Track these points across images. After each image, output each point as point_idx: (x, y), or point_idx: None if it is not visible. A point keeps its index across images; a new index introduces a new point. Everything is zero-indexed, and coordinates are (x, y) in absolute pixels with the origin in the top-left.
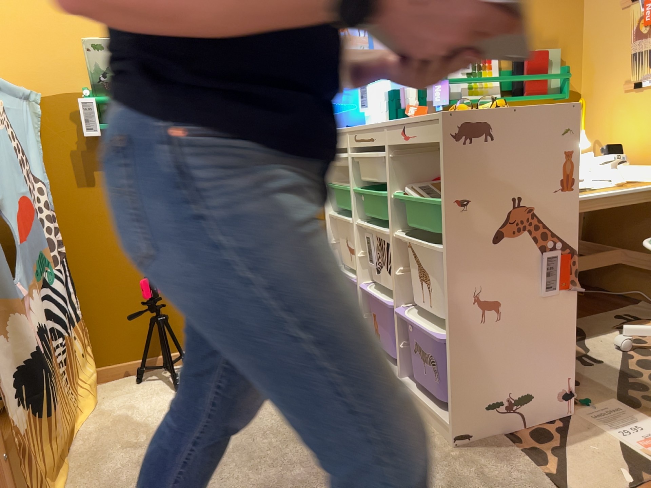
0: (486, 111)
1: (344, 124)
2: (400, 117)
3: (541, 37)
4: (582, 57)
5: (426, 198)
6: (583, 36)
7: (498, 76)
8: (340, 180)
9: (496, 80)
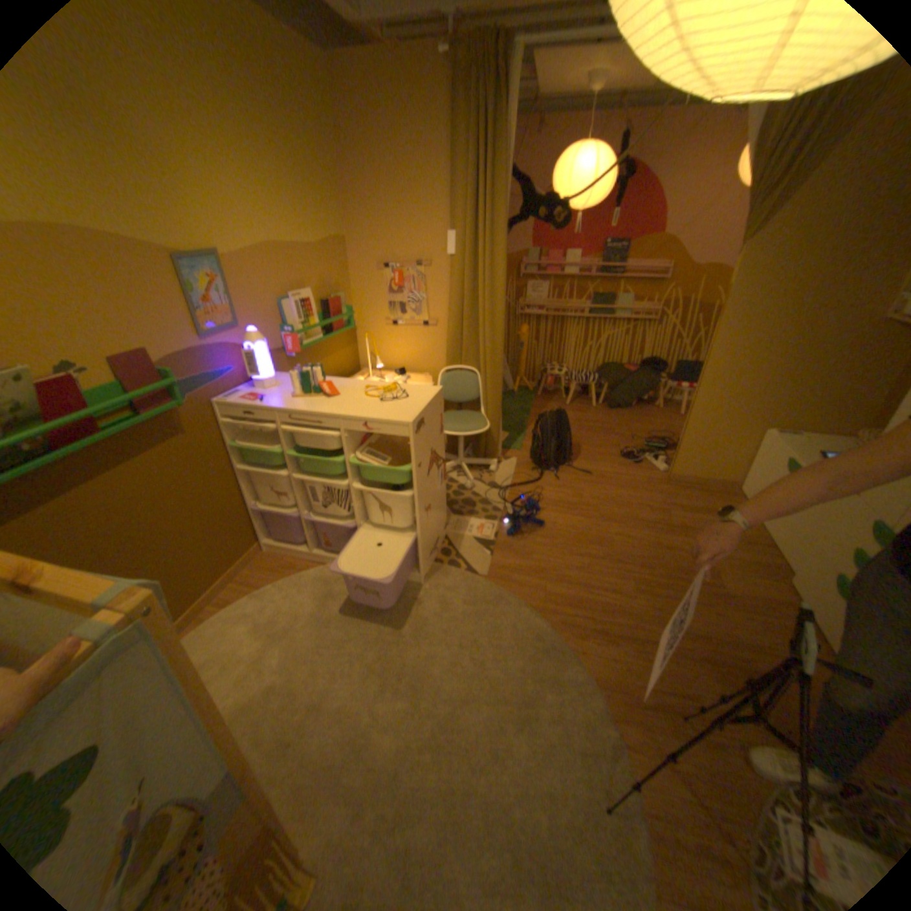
0: (422, 412)
1: (229, 387)
2: (318, 395)
3: (331, 285)
4: (352, 296)
5: (380, 460)
6: (351, 281)
7: (318, 321)
8: (241, 437)
9: (319, 326)
